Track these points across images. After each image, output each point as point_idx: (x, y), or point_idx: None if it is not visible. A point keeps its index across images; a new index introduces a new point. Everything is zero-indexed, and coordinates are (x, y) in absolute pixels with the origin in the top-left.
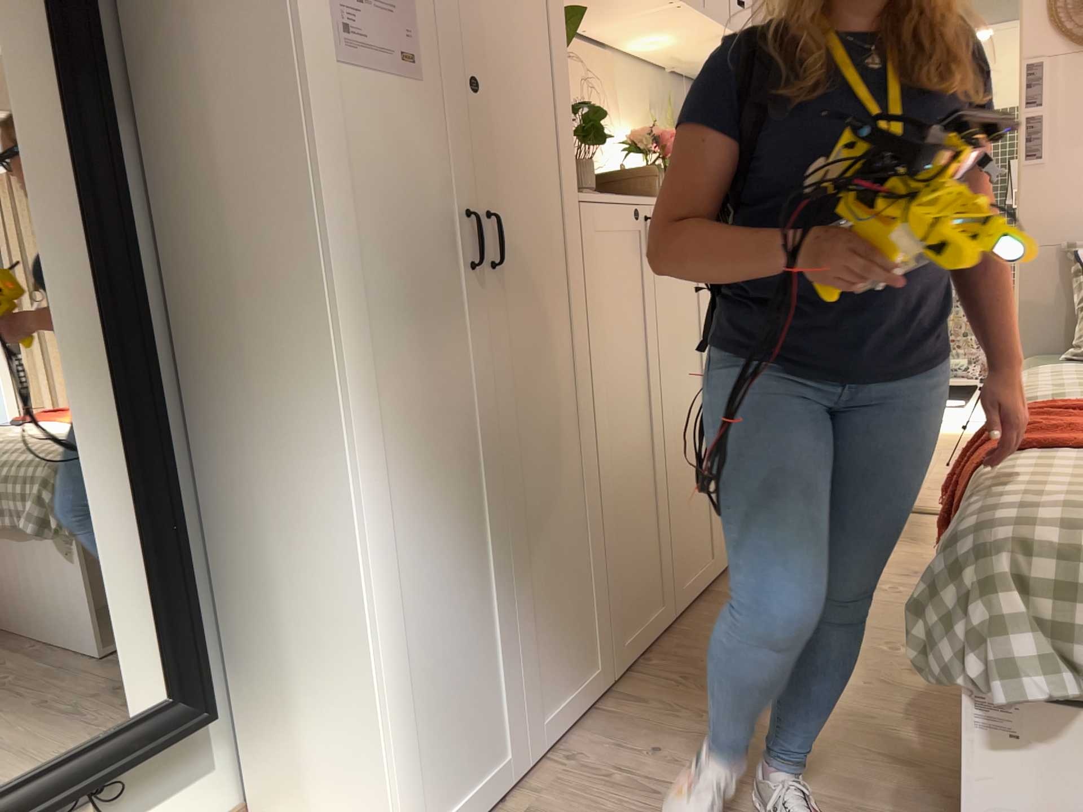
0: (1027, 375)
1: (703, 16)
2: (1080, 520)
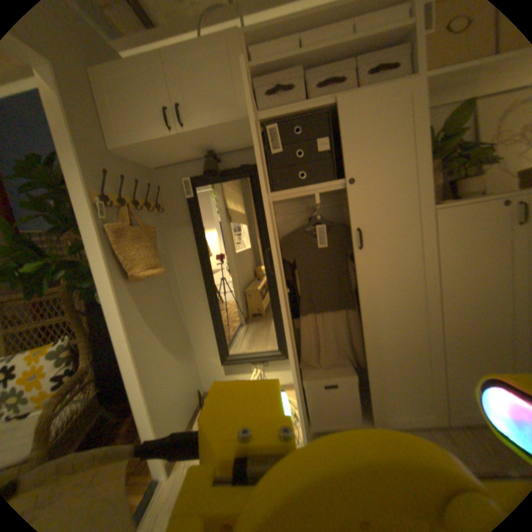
0: None
1: None
2: None
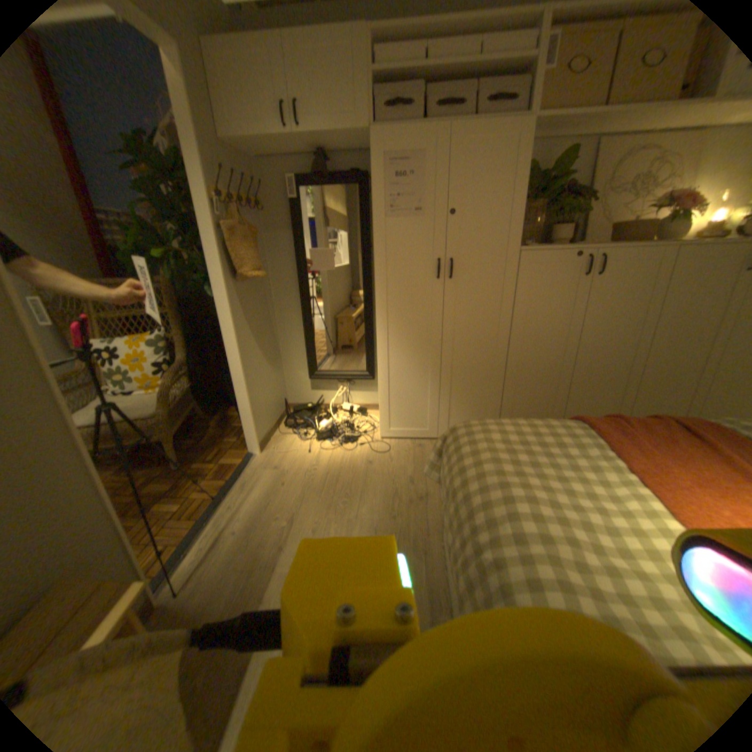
0: None
1: None
2: (475, 436)
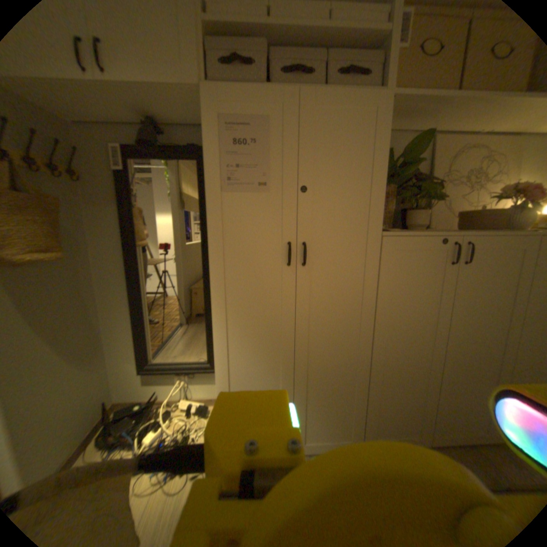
0: None
1: None
2: None
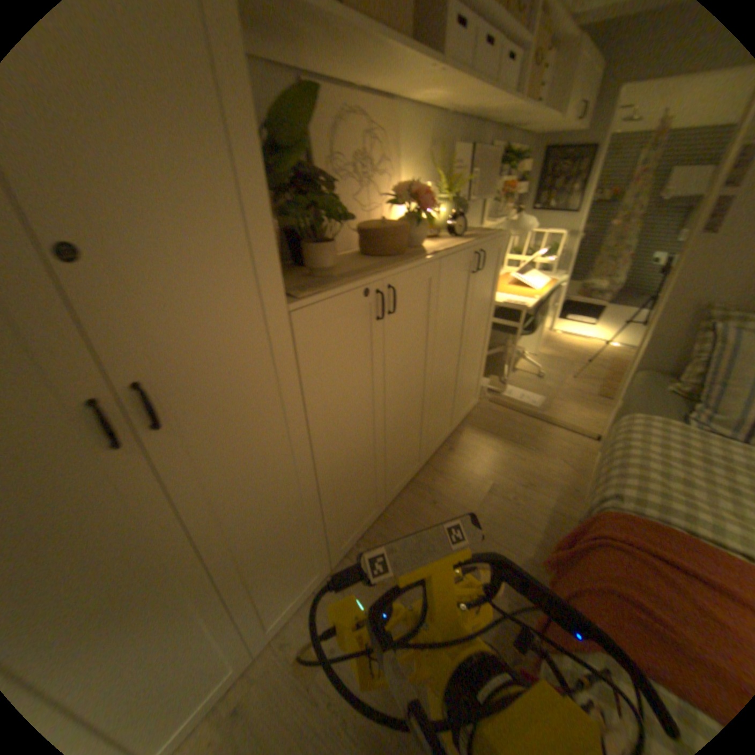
0: (646, 433)
1: (473, 70)
2: None
